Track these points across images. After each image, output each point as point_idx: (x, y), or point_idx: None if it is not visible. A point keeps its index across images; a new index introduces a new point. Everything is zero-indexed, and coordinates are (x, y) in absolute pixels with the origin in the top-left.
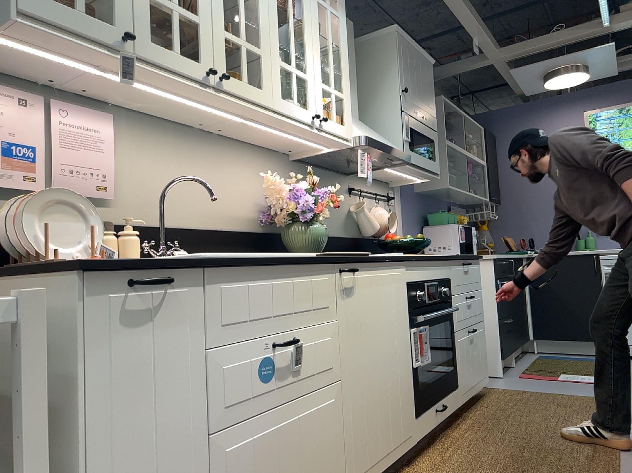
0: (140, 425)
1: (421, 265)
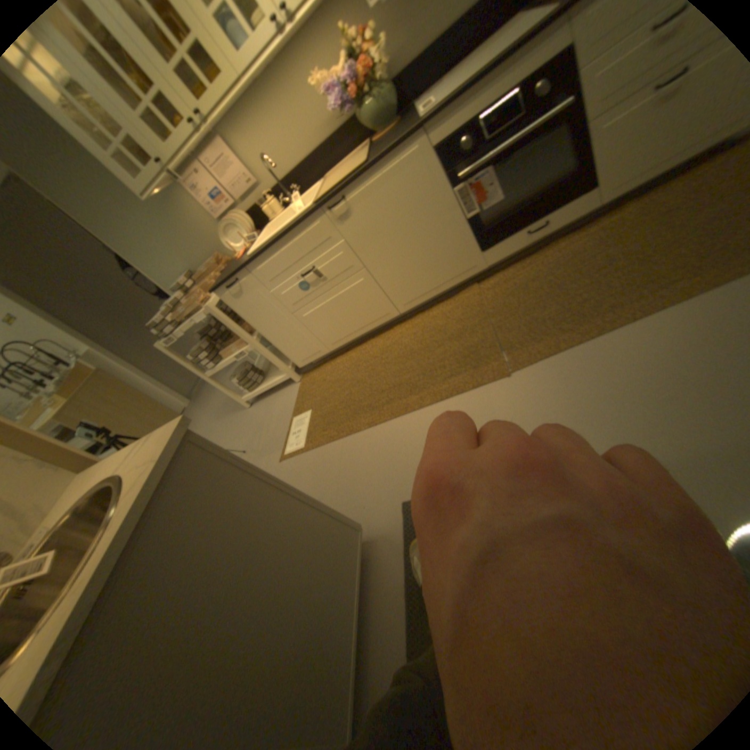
0: (265, 318)
1: (461, 101)
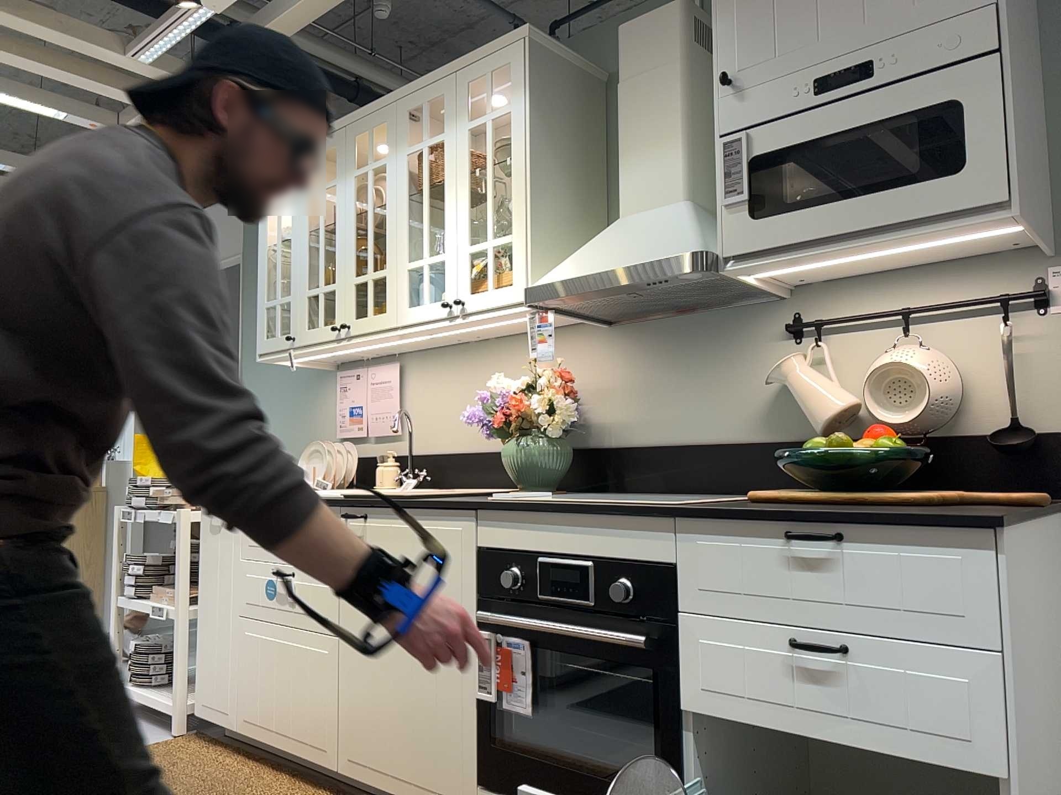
0: (214, 589)
1: (526, 521)
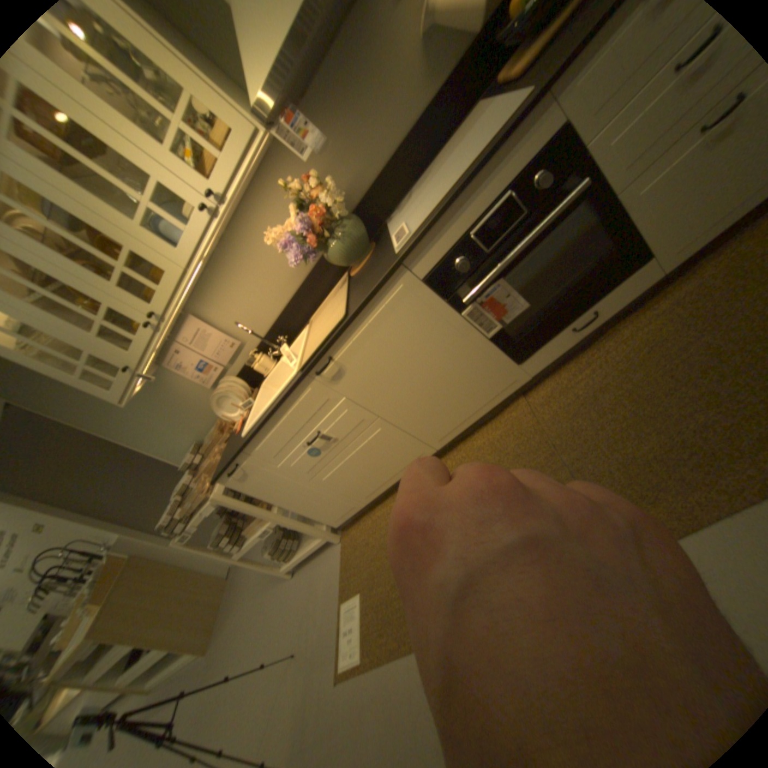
0: (282, 491)
1: (443, 225)
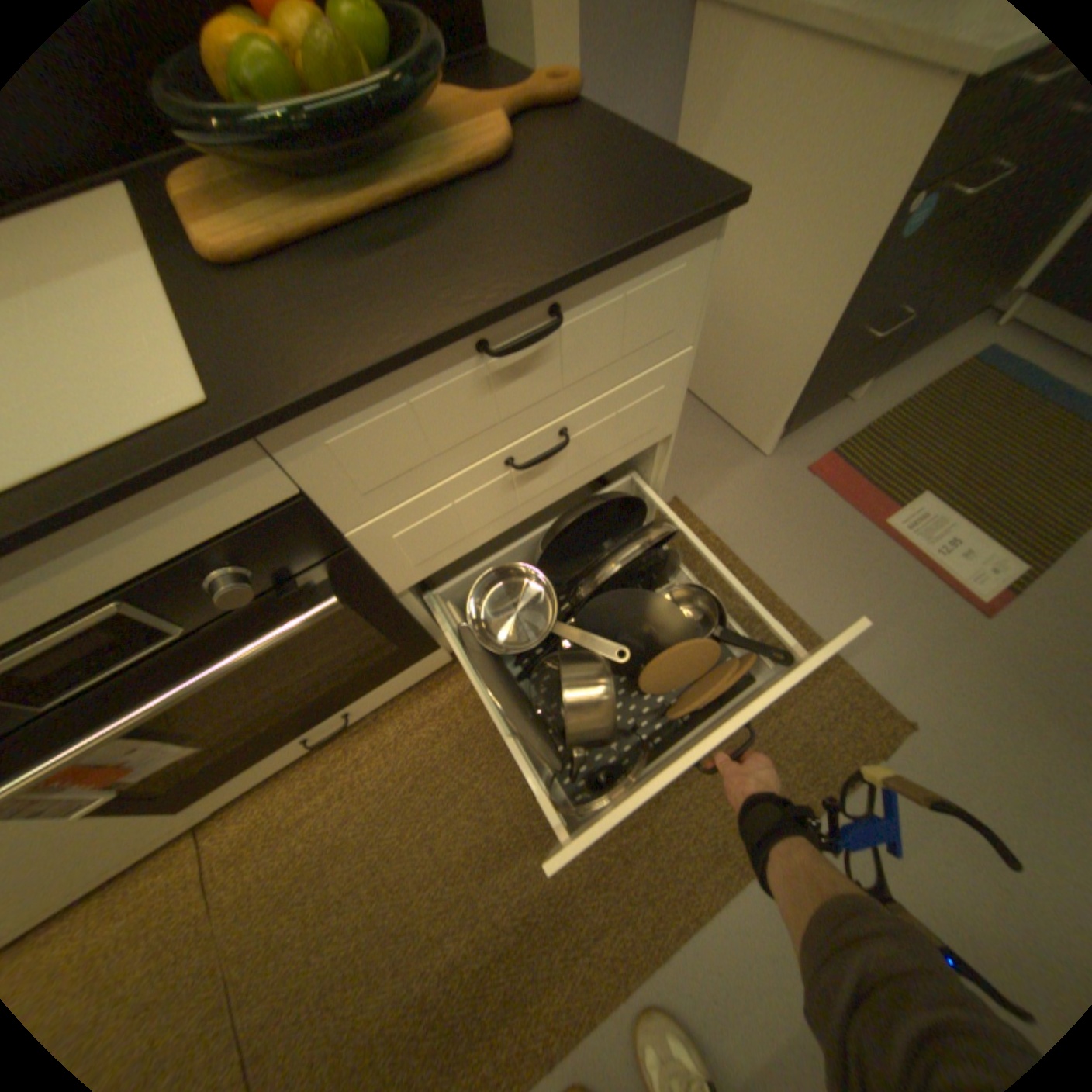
0: None
1: None
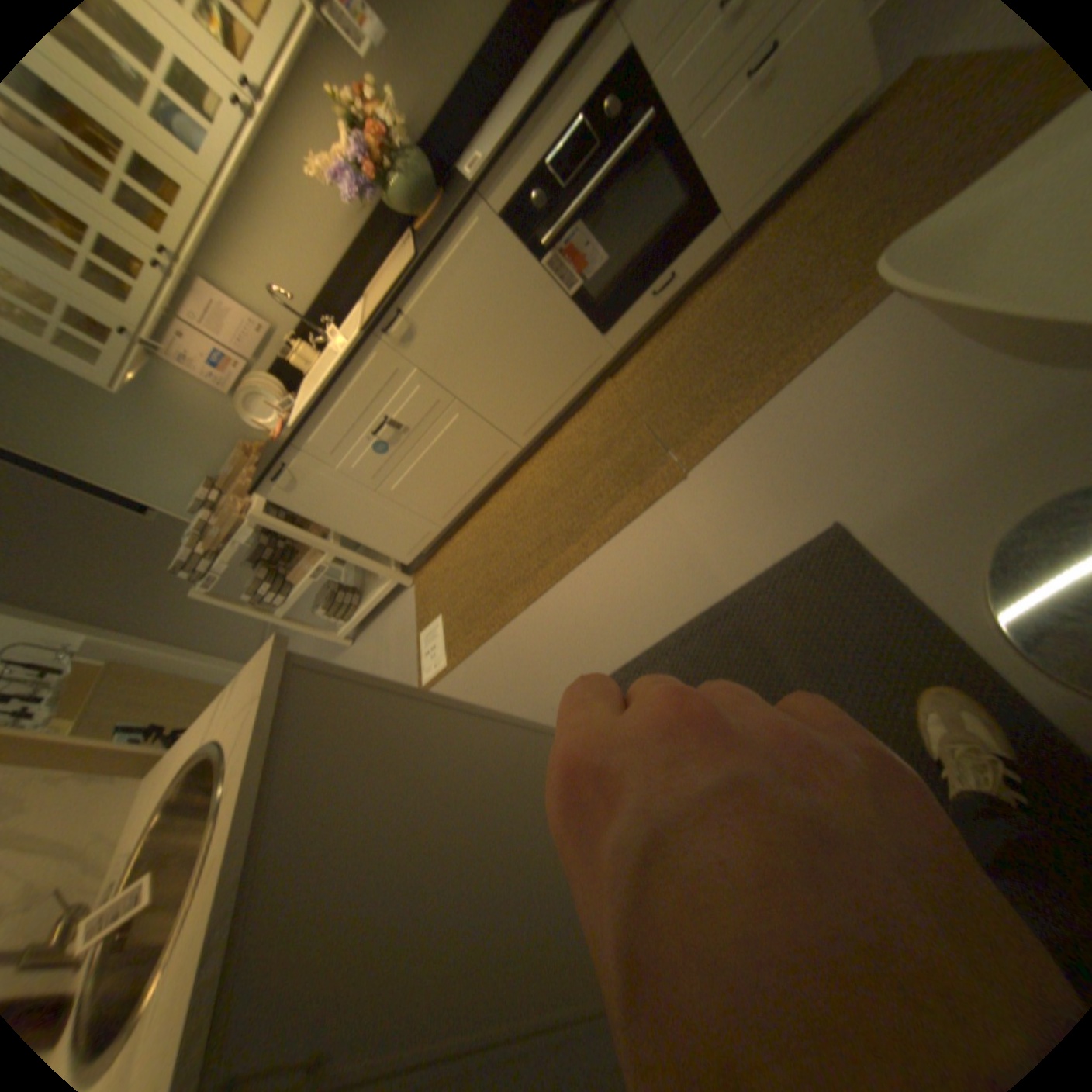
0: (340, 508)
1: (517, 148)
